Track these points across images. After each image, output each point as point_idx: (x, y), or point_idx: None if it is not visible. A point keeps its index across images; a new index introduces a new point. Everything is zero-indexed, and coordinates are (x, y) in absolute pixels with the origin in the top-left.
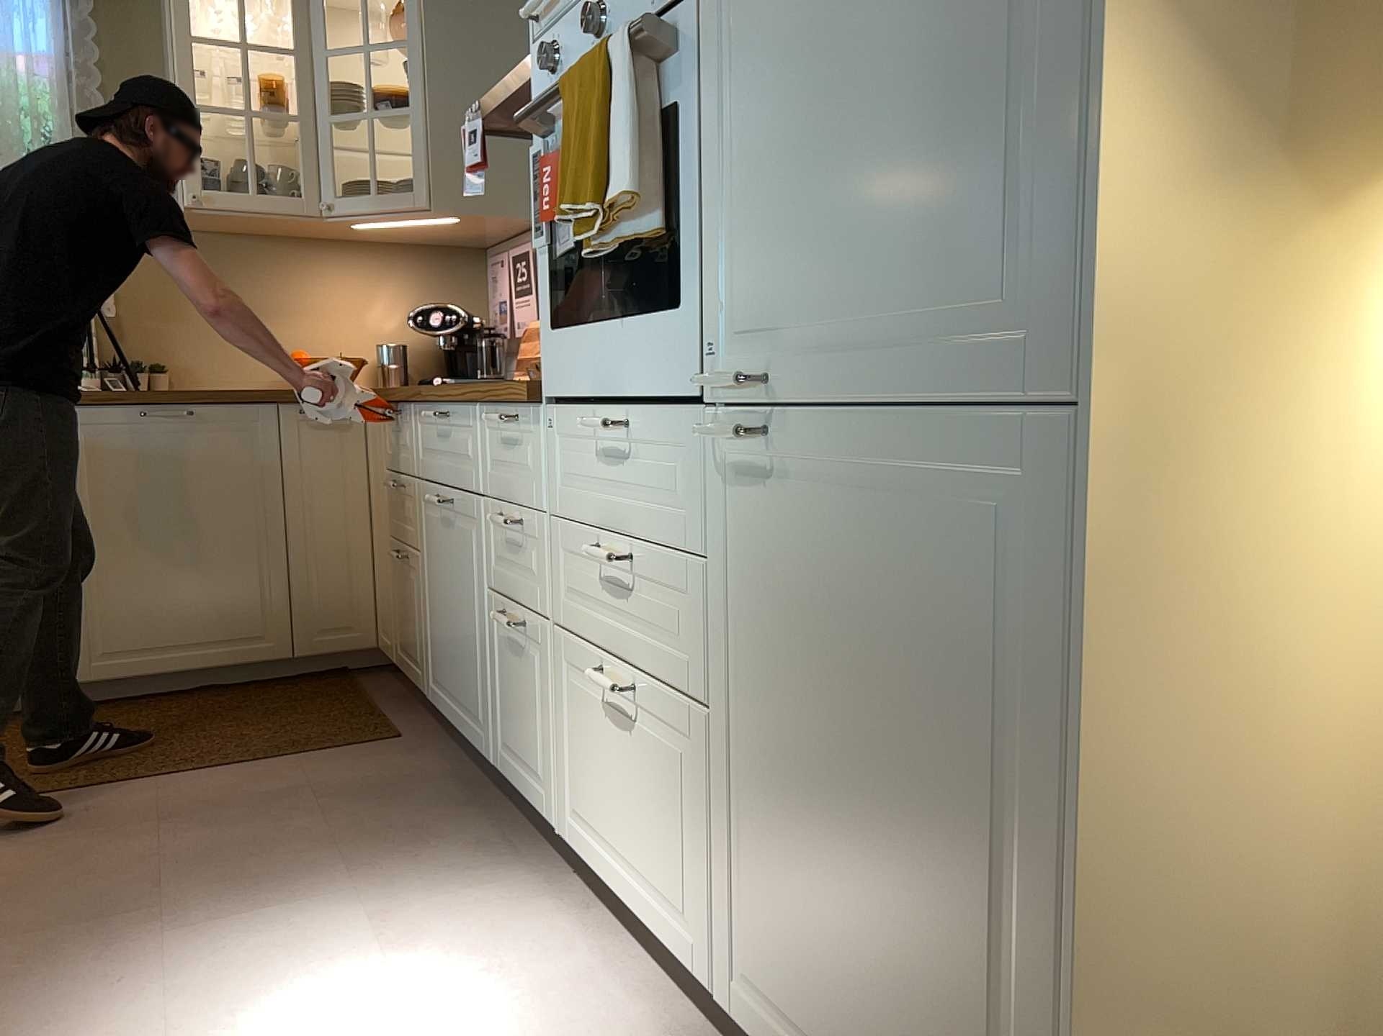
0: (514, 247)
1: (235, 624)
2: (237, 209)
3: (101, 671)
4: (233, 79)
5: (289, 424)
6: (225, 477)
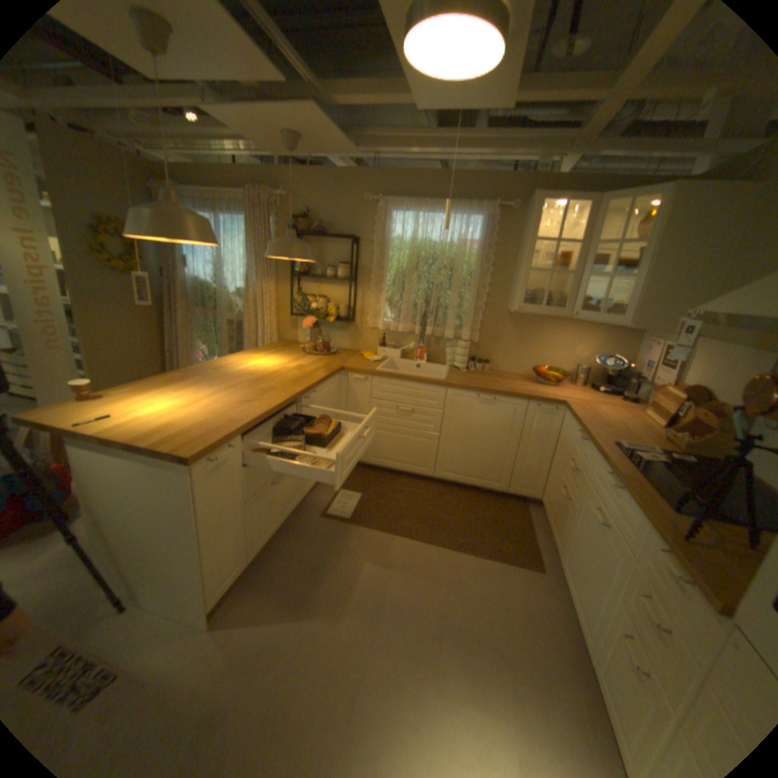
0: (671, 343)
1: (490, 475)
2: (534, 313)
3: (443, 476)
4: (548, 252)
5: (531, 409)
6: (501, 423)
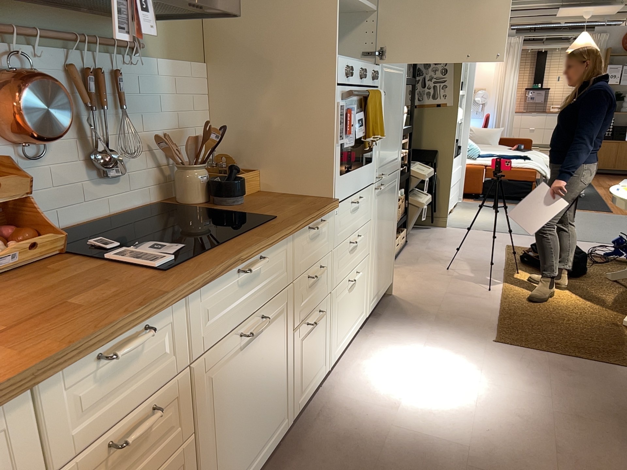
0: None
1: None
2: None
3: None
4: None
5: None
6: None
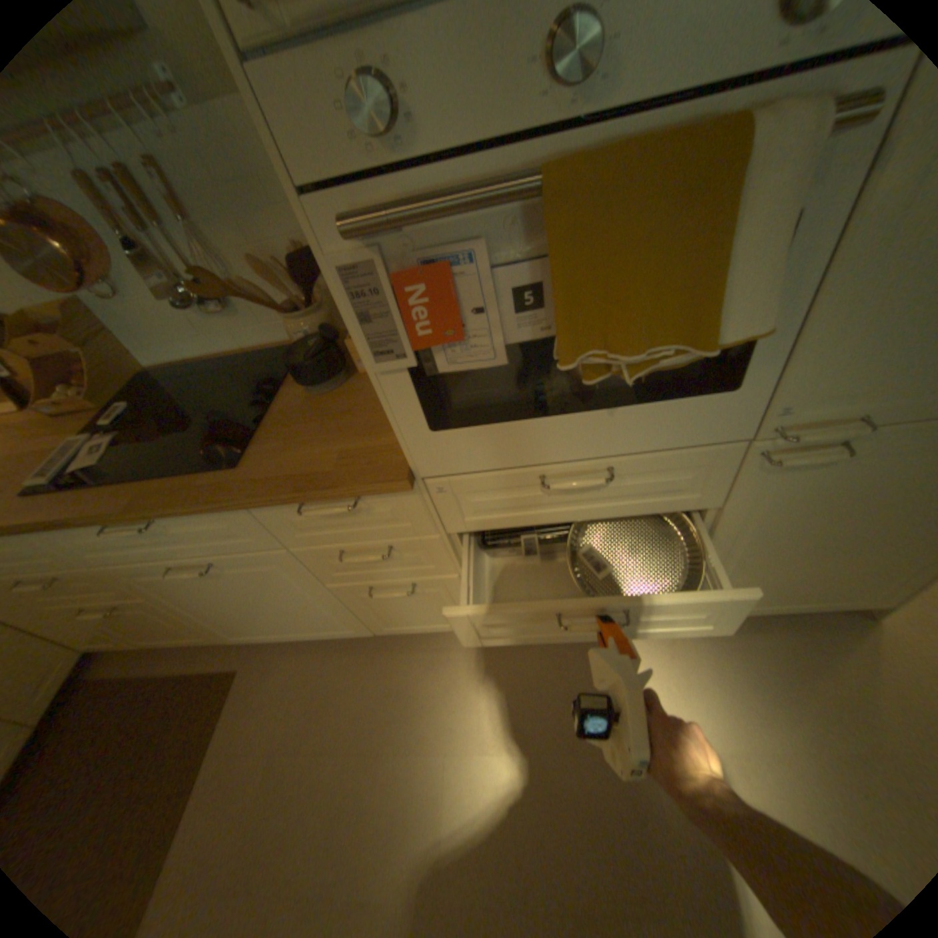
0: None
1: None
2: None
3: None
4: None
5: None
6: None
